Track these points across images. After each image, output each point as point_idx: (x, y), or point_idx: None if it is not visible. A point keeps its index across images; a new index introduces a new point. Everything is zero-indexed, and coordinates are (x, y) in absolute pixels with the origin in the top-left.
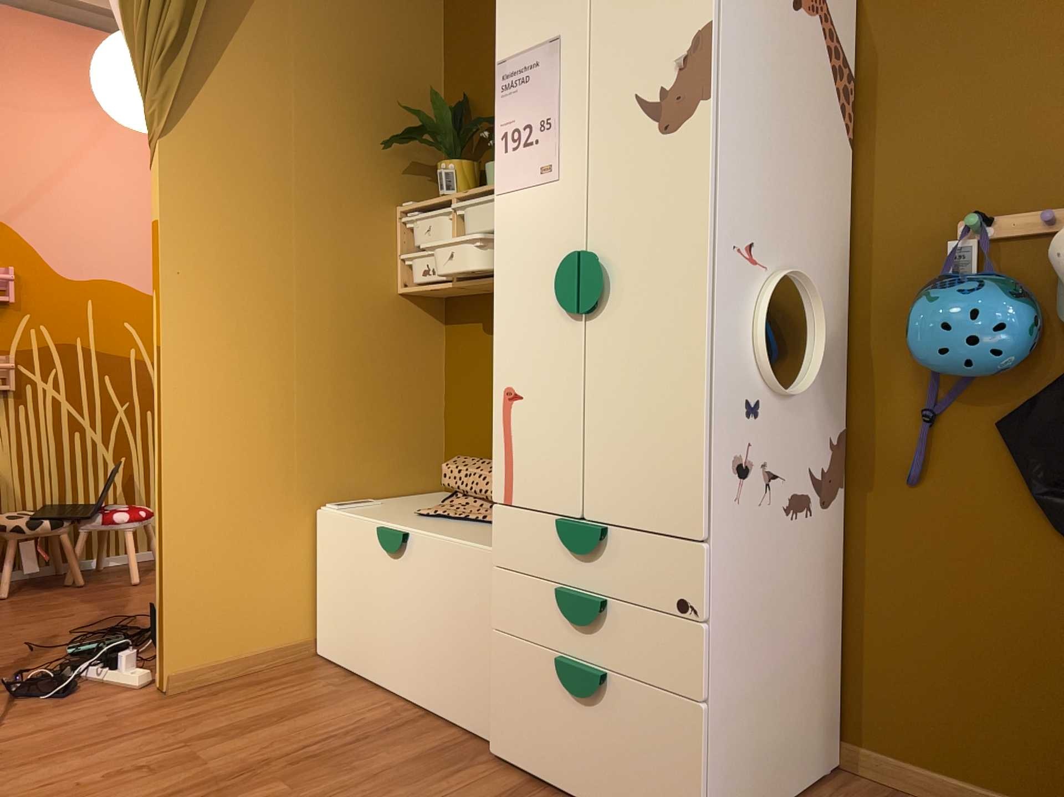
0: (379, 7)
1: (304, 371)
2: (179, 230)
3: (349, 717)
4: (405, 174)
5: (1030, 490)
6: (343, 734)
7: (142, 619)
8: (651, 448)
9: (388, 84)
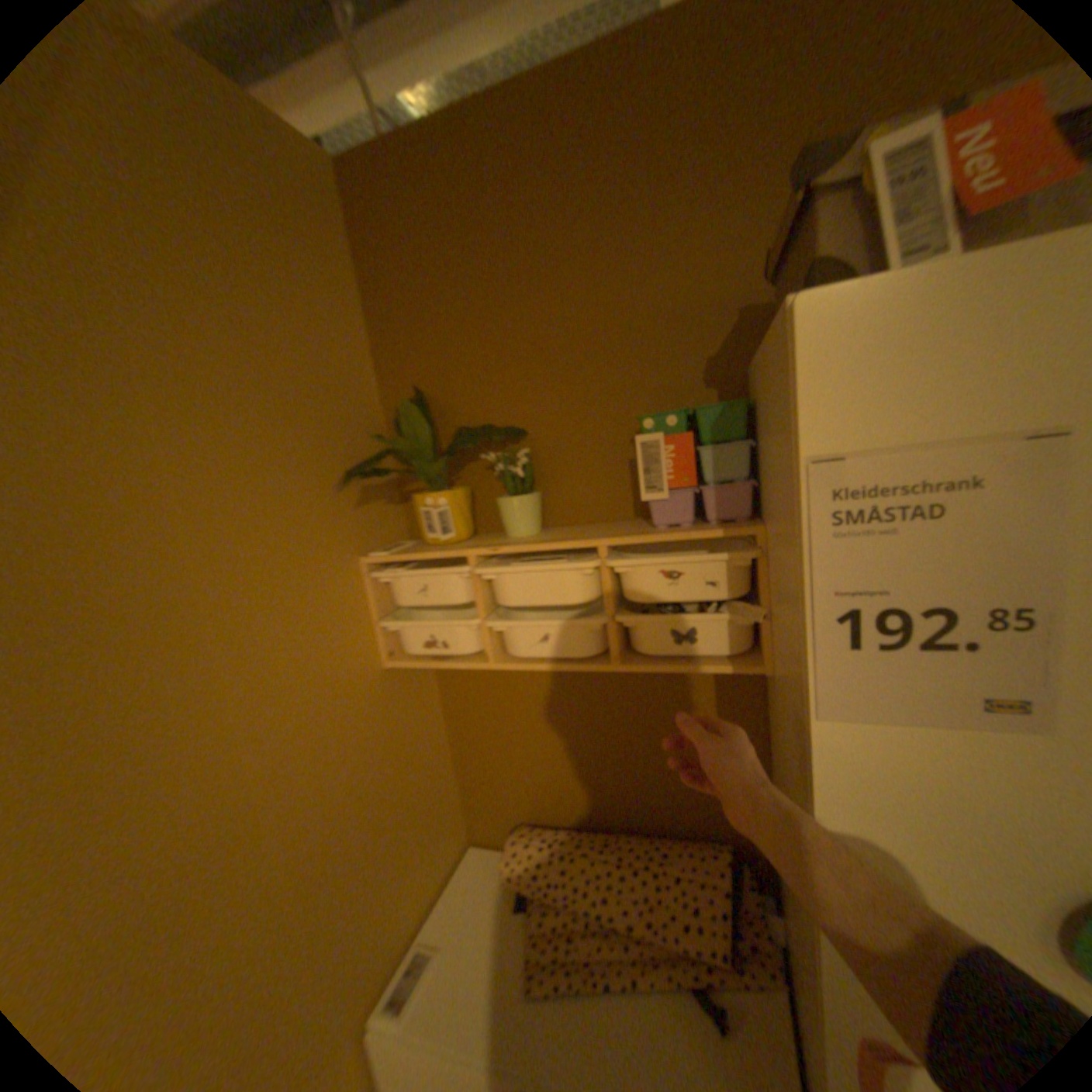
0: (268, 259)
1: (302, 872)
2: None
3: None
4: (359, 507)
5: None
6: None
7: None
8: None
9: (310, 383)
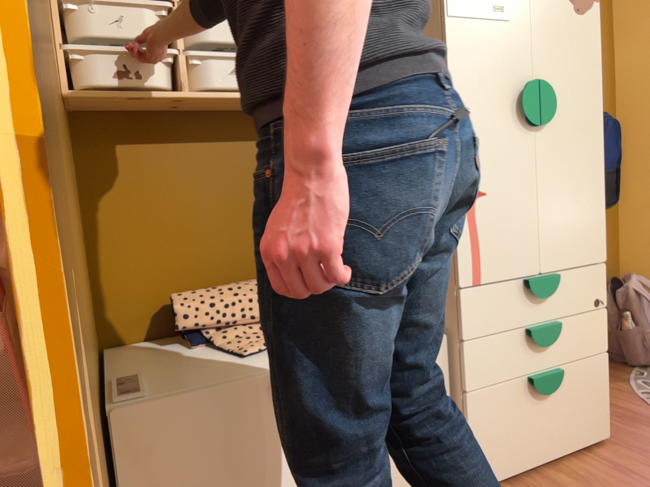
0: None
1: None
2: None
3: None
4: None
5: None
6: None
7: None
8: (580, 213)
9: None
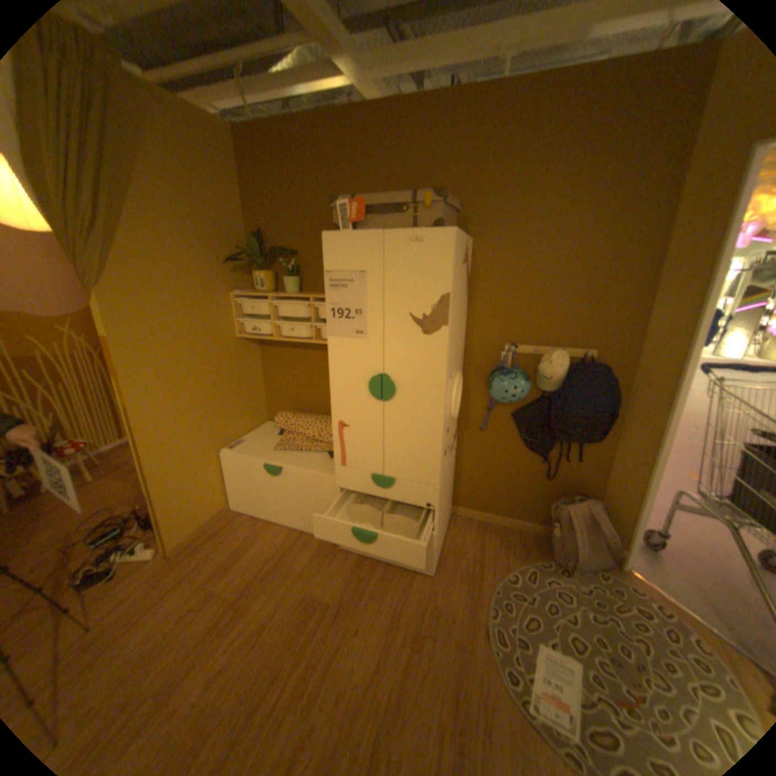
0: (201, 173)
1: (201, 391)
2: (119, 340)
3: (269, 545)
4: (230, 273)
5: (520, 436)
6: (272, 556)
7: (115, 509)
8: (415, 454)
9: (214, 222)
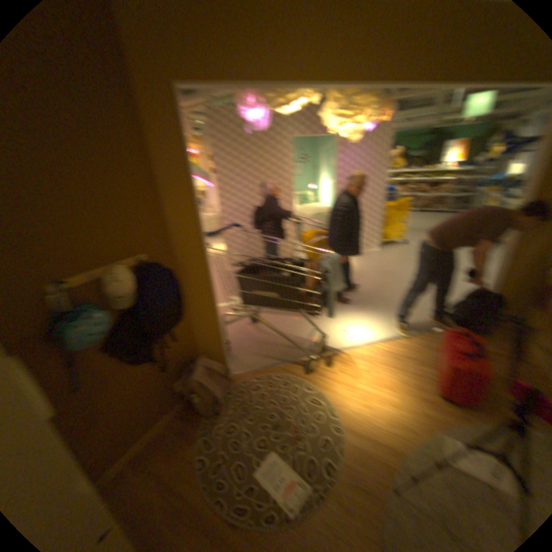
0: None
1: None
2: None
3: None
4: None
5: (119, 362)
6: None
7: None
8: None
9: None
